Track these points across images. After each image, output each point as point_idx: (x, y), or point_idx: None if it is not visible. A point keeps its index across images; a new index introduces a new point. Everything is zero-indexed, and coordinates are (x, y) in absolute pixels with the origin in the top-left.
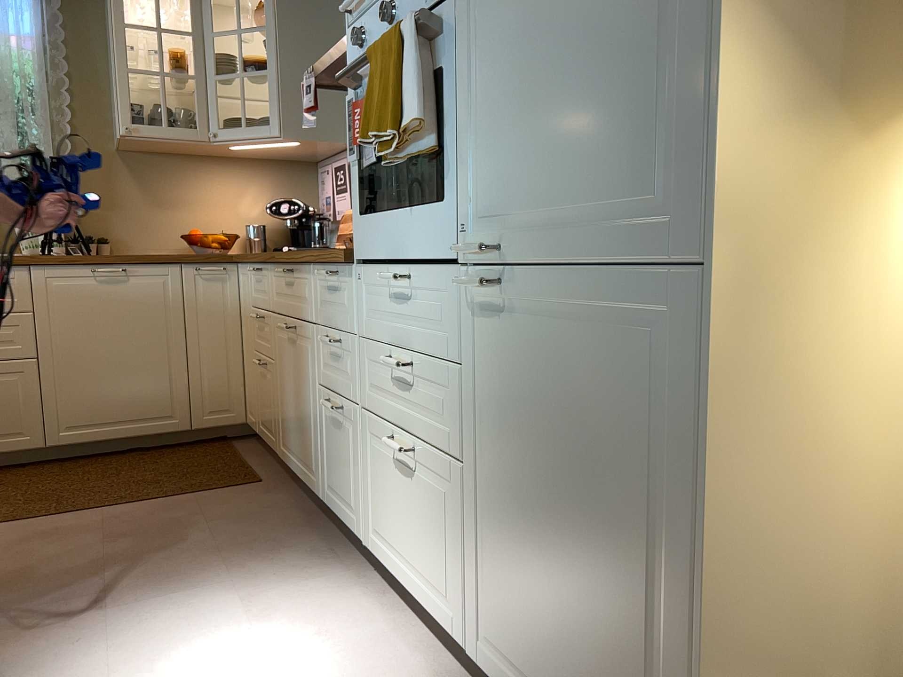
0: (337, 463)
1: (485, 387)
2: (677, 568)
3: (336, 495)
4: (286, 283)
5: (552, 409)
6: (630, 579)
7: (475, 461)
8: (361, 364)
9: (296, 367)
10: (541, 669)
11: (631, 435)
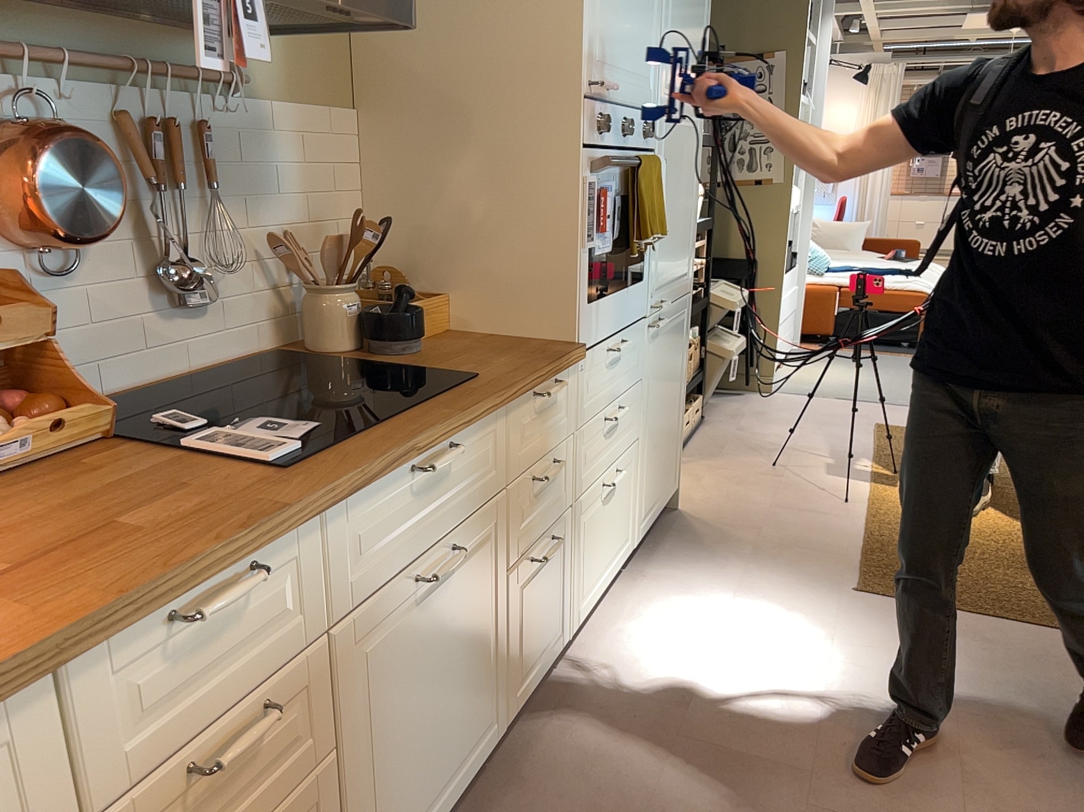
0: (538, 617)
1: (648, 380)
2: (680, 390)
3: (532, 662)
4: (414, 493)
5: (665, 366)
6: (674, 407)
7: (643, 426)
8: (576, 457)
9: (452, 615)
10: (656, 488)
11: (677, 356)
